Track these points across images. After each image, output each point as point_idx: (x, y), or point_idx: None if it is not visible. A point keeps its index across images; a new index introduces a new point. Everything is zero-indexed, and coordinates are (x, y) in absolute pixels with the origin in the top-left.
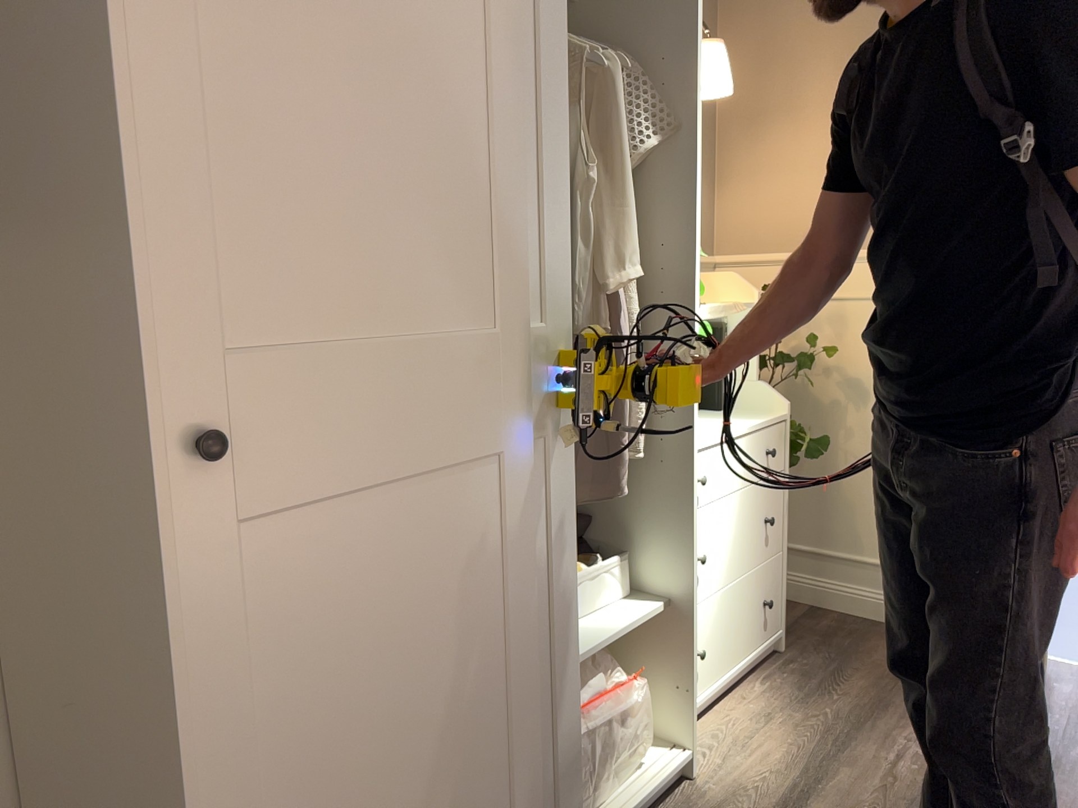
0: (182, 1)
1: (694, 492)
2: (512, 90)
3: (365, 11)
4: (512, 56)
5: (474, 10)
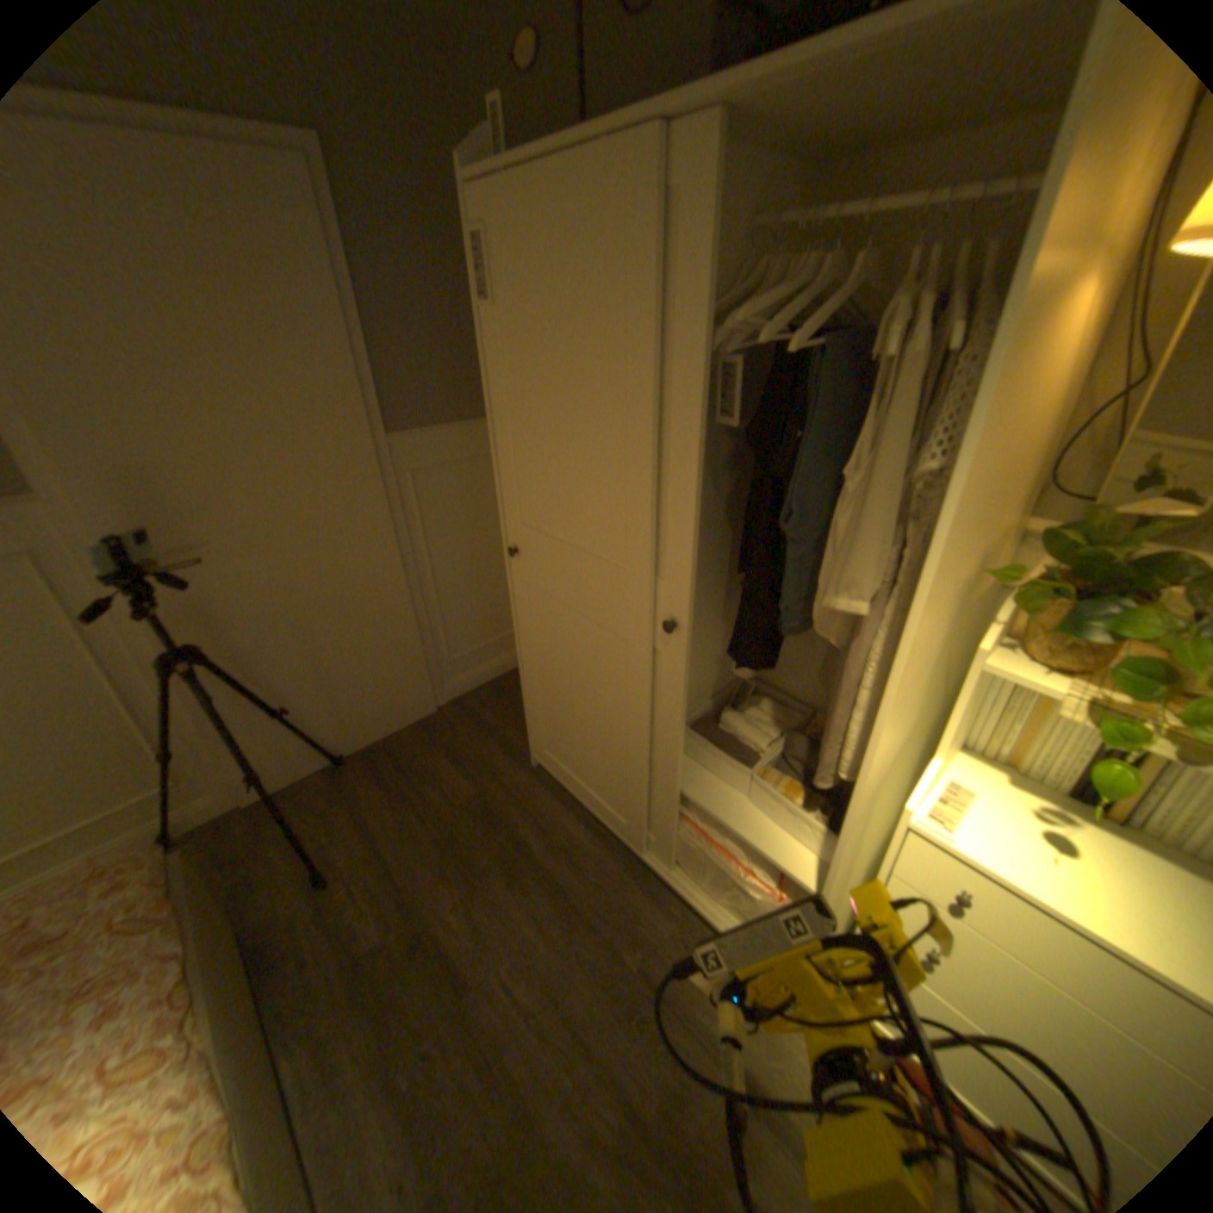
0: (502, 390)
1: (842, 846)
2: (641, 417)
3: (558, 378)
4: (641, 390)
5: (618, 359)
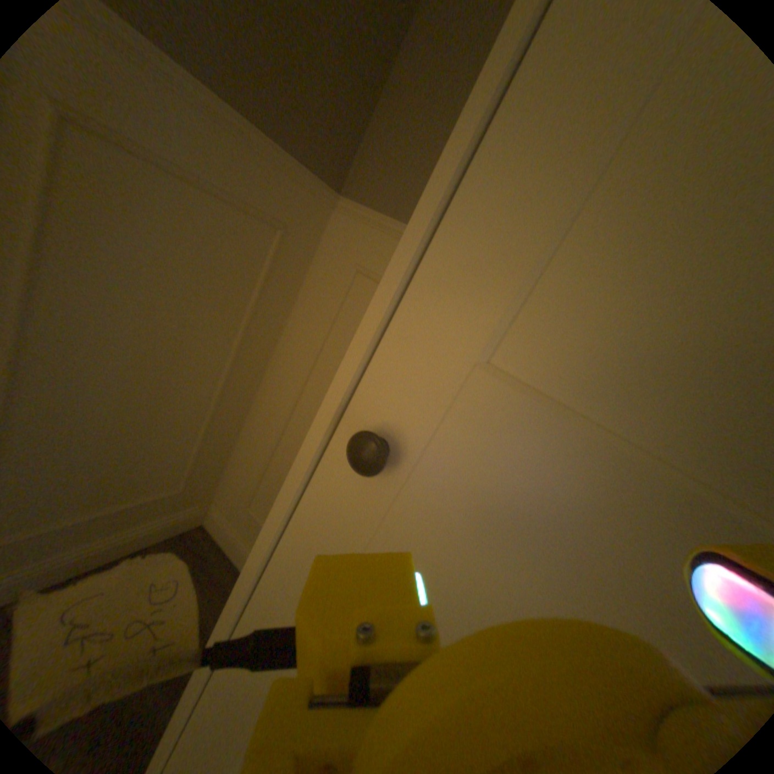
0: None
1: None
2: None
3: None
4: None
5: None
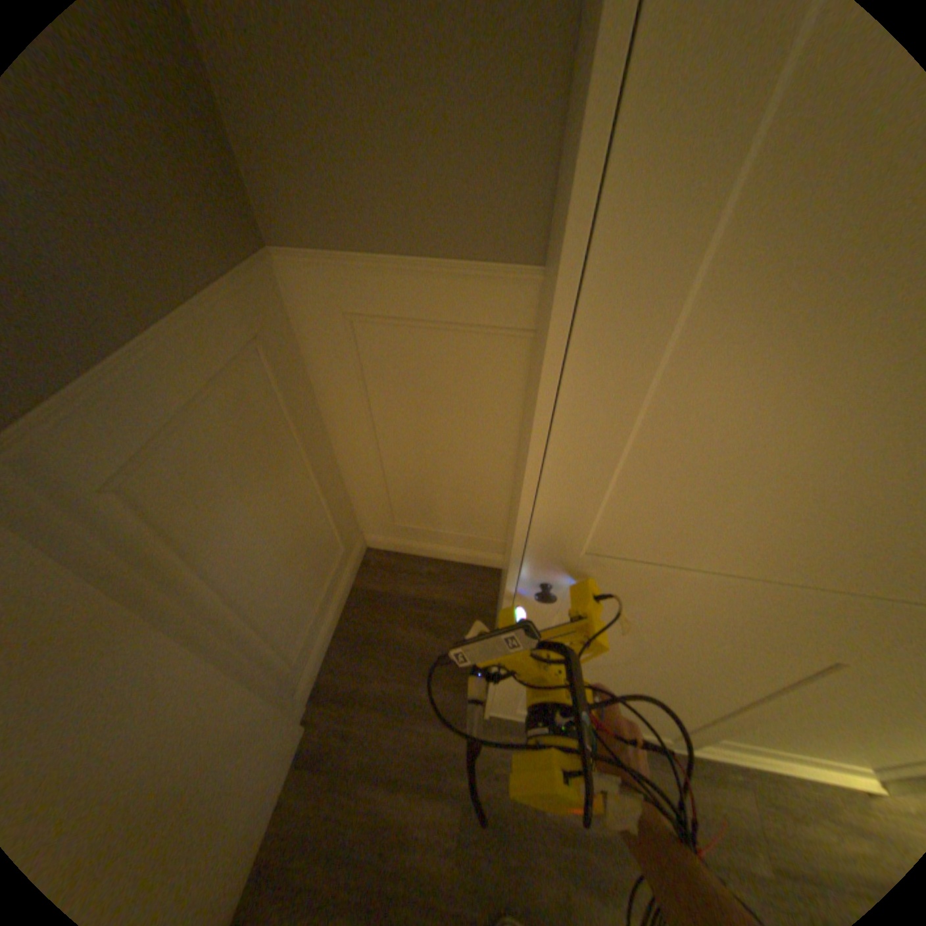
0: (669, 282)
1: None
2: None
3: None
4: None
5: None
